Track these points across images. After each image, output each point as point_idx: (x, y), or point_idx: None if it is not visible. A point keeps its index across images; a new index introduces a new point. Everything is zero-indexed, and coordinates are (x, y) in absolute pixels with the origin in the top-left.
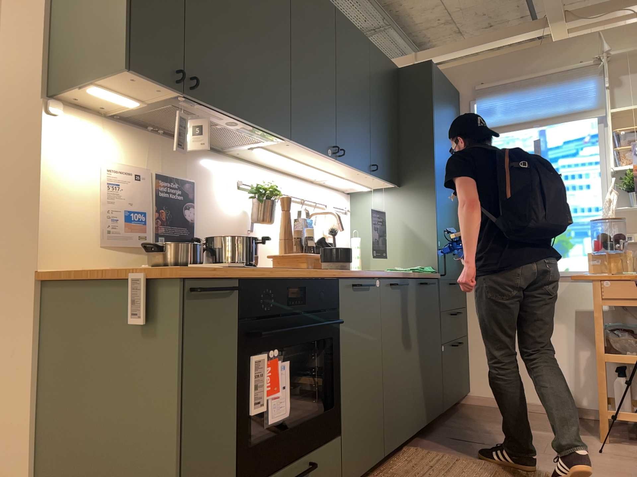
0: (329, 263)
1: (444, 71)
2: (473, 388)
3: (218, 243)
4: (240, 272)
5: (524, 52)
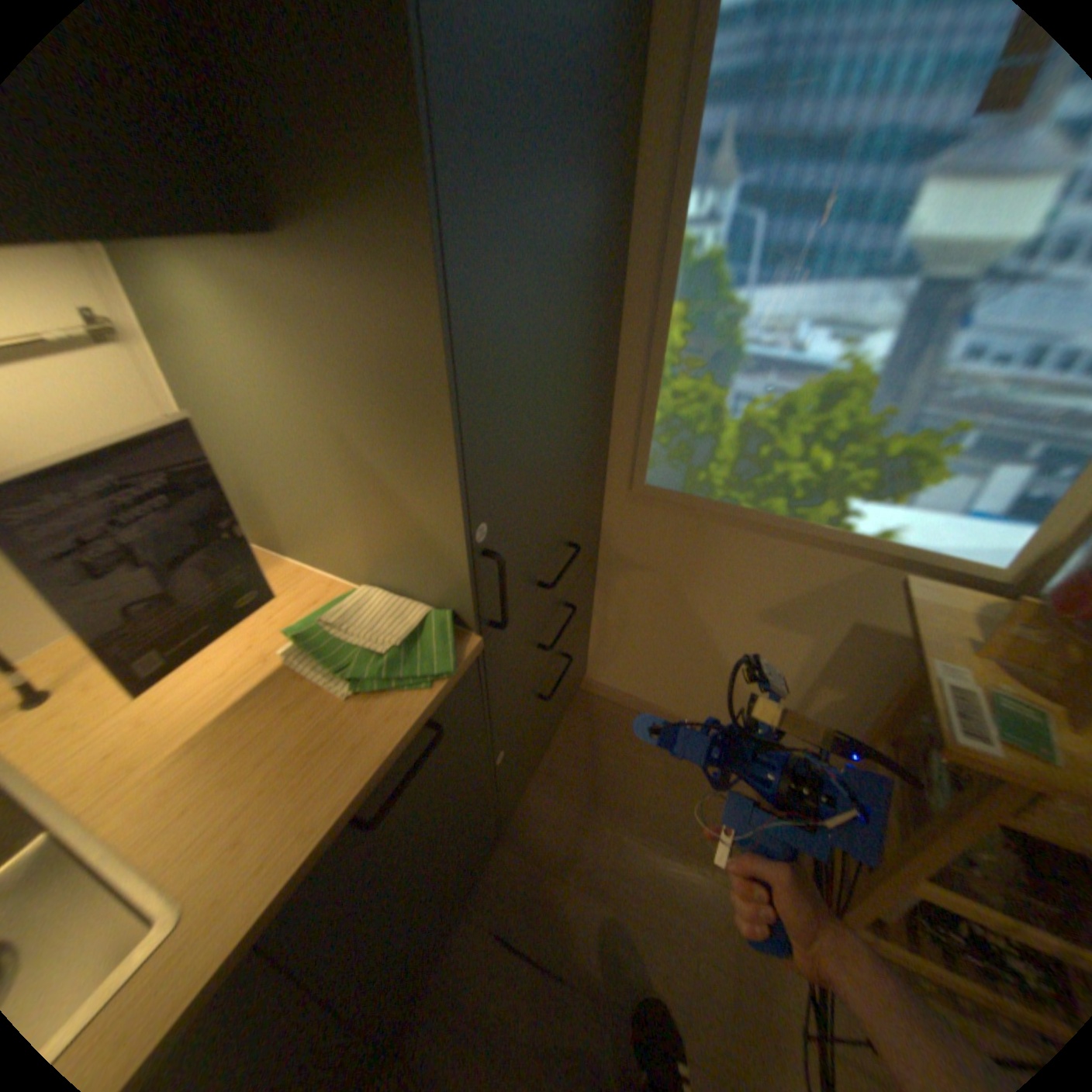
0: None
1: None
2: (589, 672)
3: None
4: None
5: None
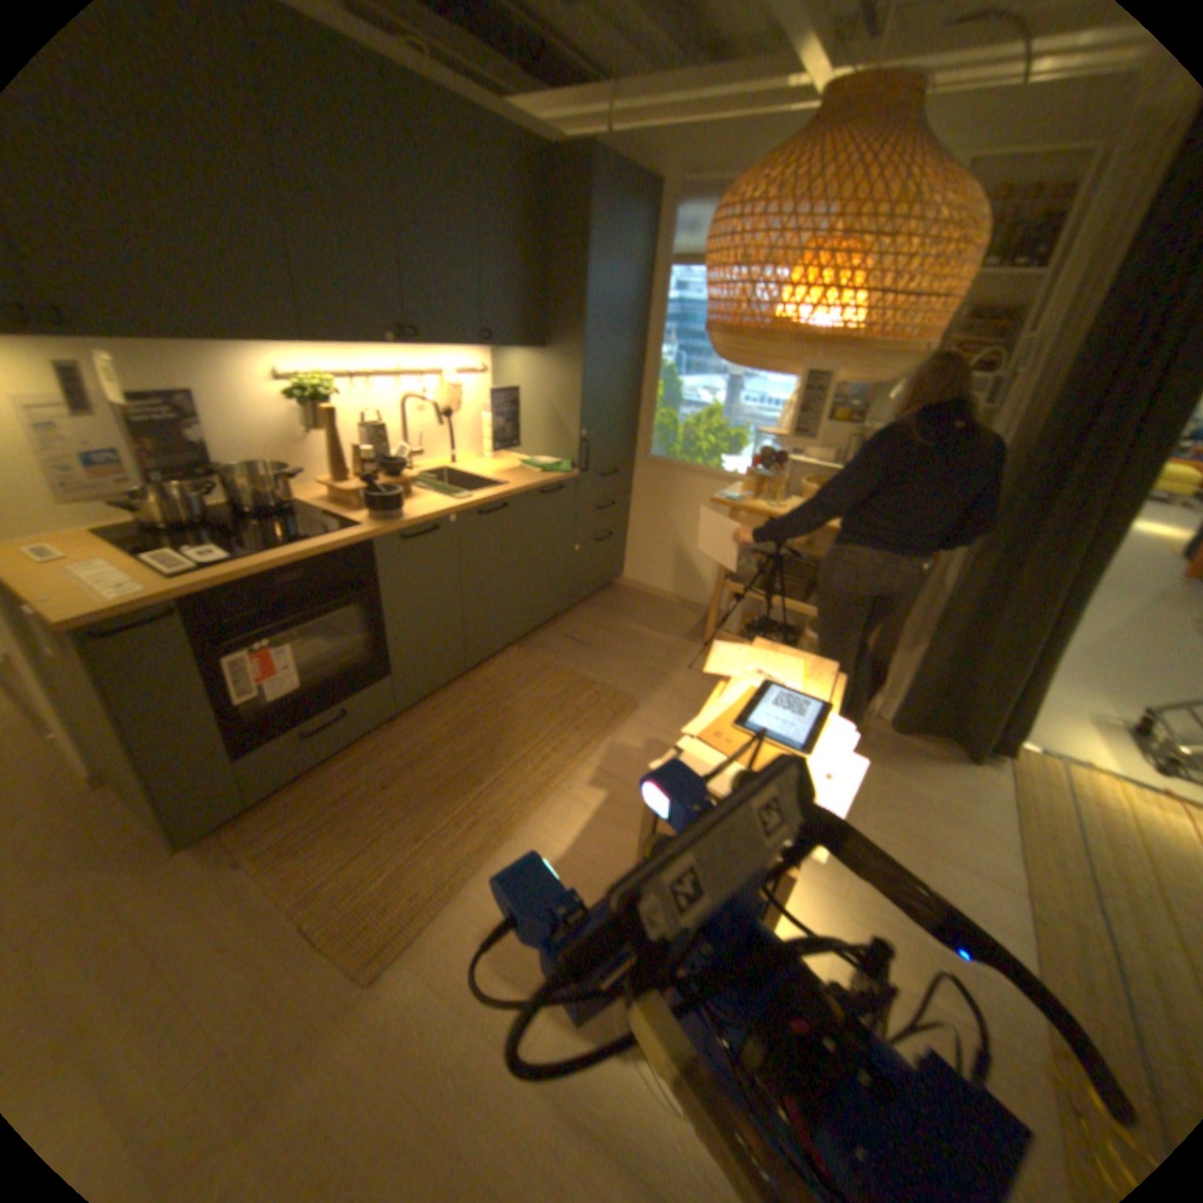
0: (368, 514)
1: (650, 132)
2: (624, 573)
3: (230, 482)
4: (172, 596)
5: (762, 120)
